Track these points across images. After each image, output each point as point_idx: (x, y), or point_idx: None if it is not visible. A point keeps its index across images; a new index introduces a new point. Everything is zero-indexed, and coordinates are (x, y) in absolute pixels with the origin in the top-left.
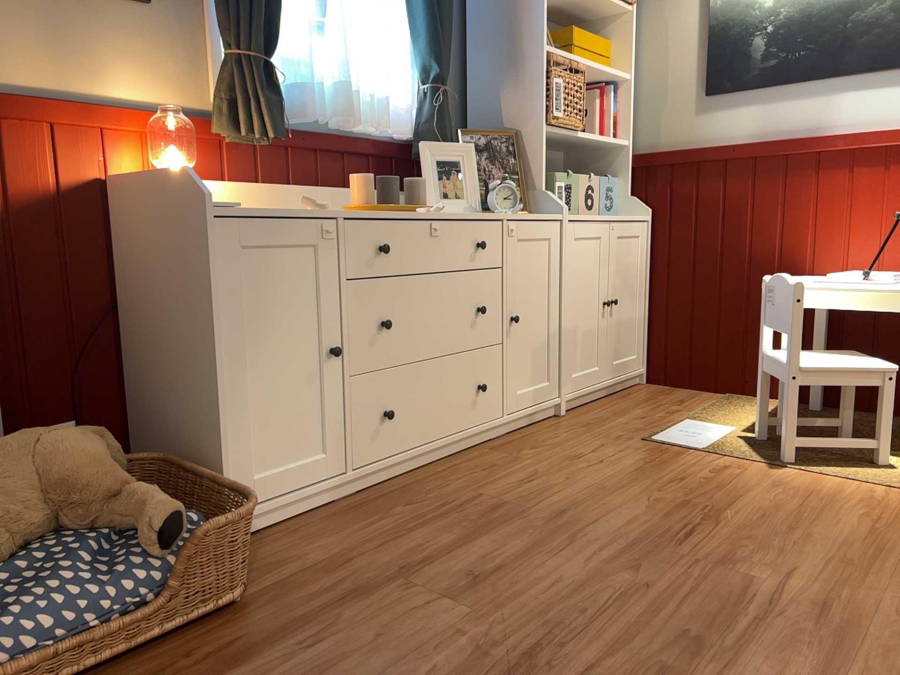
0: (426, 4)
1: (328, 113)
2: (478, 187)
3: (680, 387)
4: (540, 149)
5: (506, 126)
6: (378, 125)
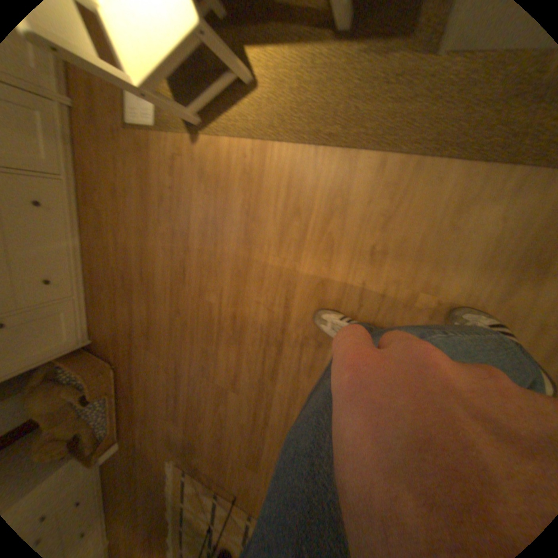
0: None
1: None
2: None
3: None
4: None
5: None
6: None
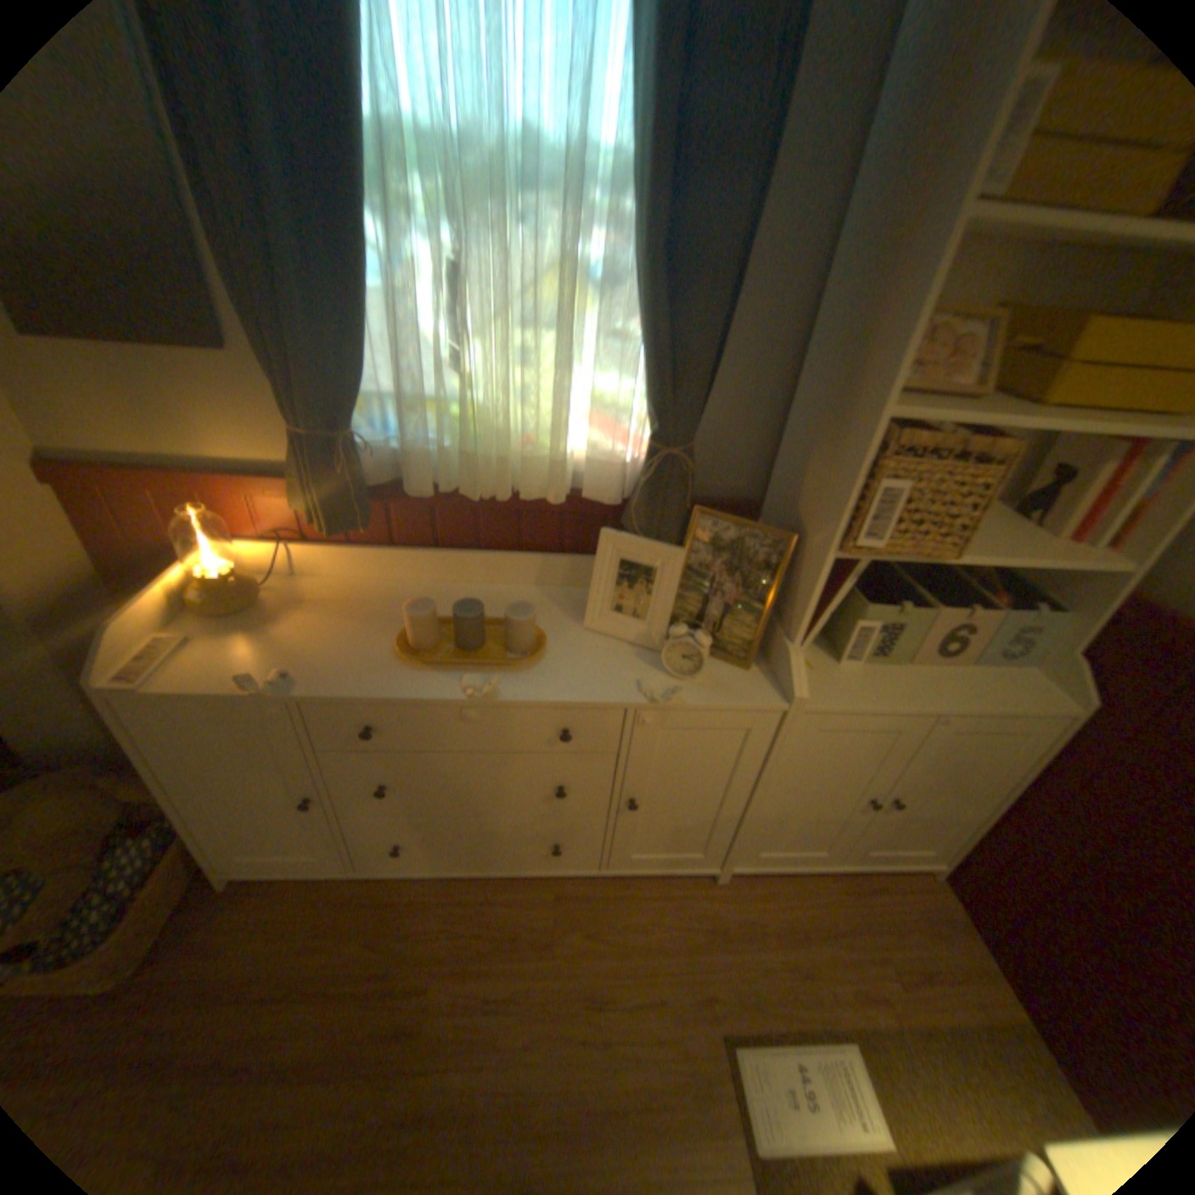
0: (645, 309)
1: (468, 475)
2: (667, 616)
3: (980, 938)
4: (814, 586)
5: (800, 510)
6: (545, 494)
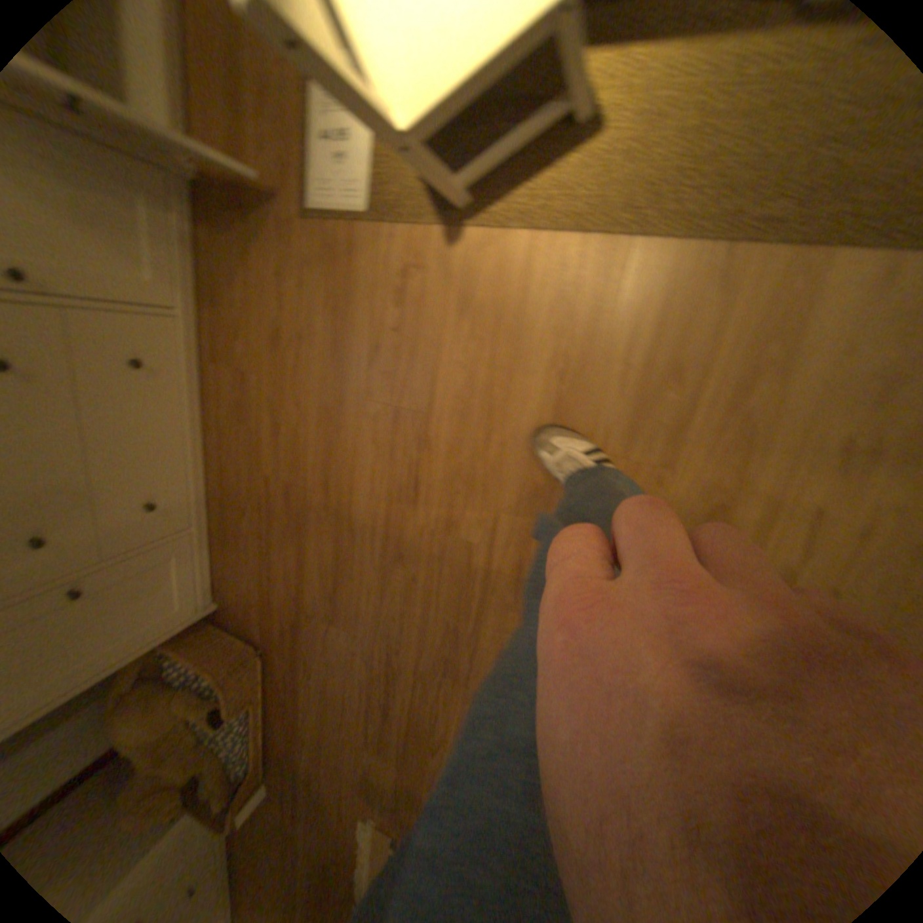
0: None
1: None
2: None
3: None
4: None
5: None
6: None
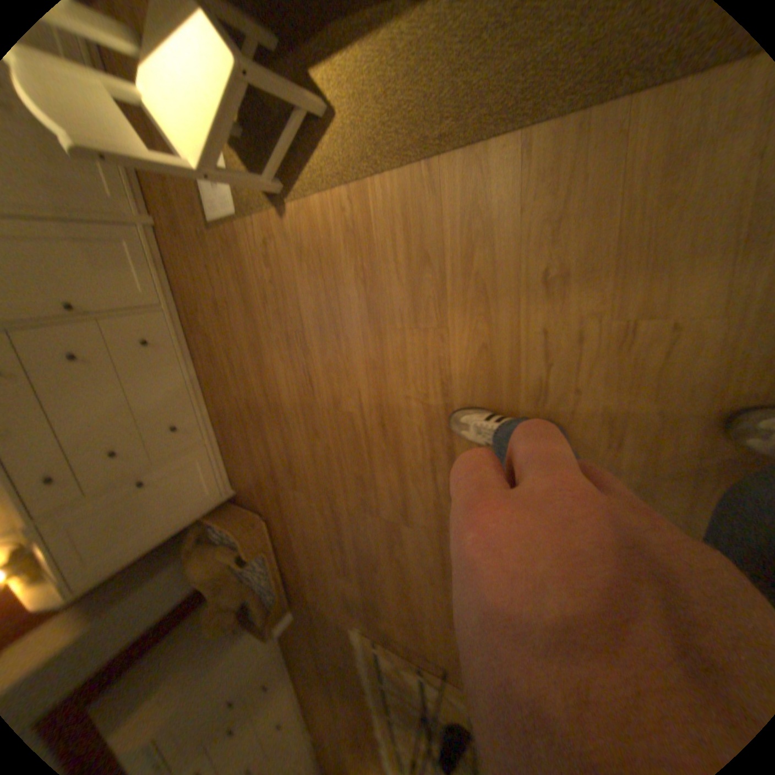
0: None
1: None
2: None
3: None
4: None
5: None
6: None
